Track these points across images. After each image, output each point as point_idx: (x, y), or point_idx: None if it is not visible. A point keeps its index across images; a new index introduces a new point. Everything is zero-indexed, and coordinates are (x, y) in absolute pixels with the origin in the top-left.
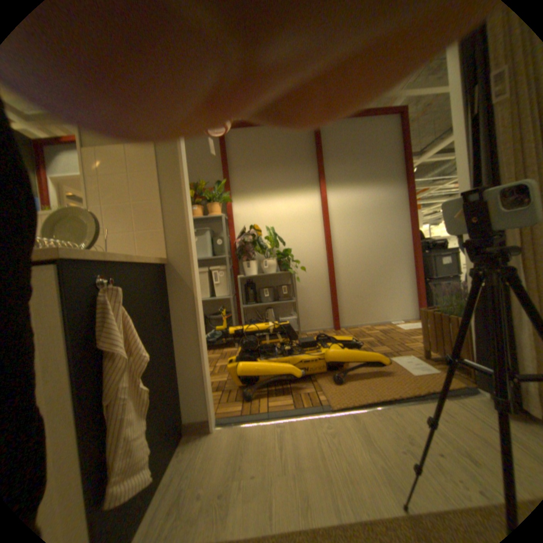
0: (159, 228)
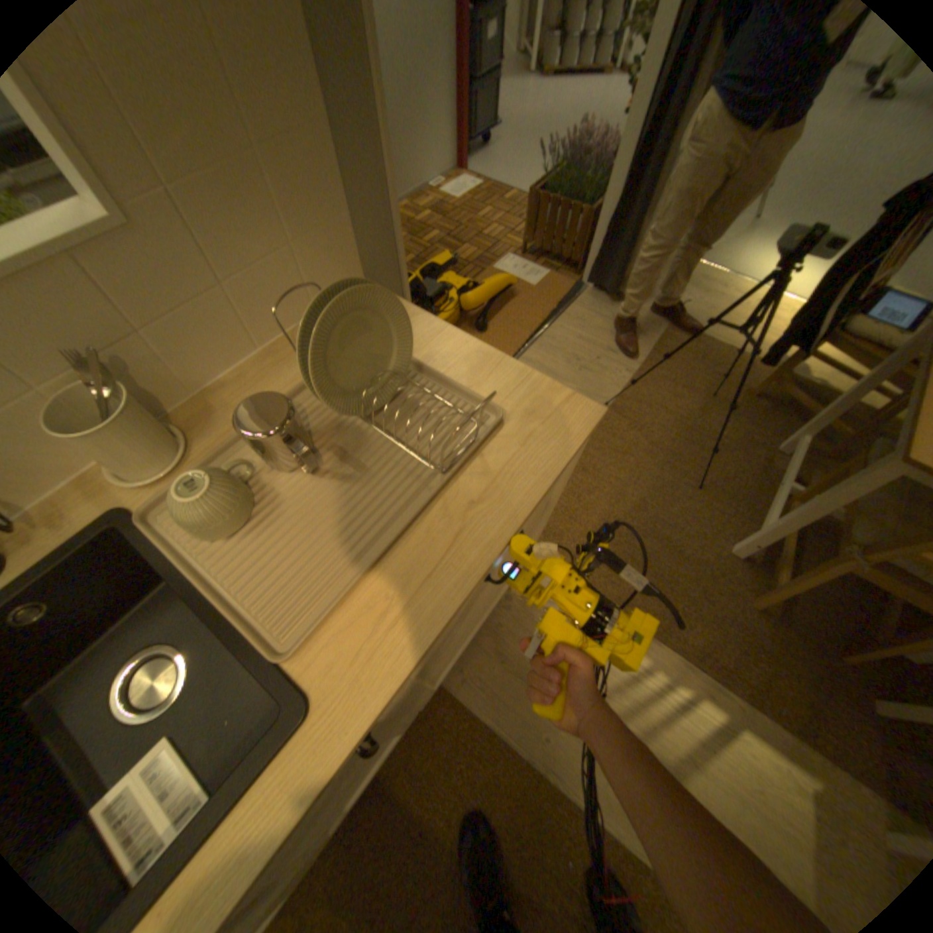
0: (333, 206)
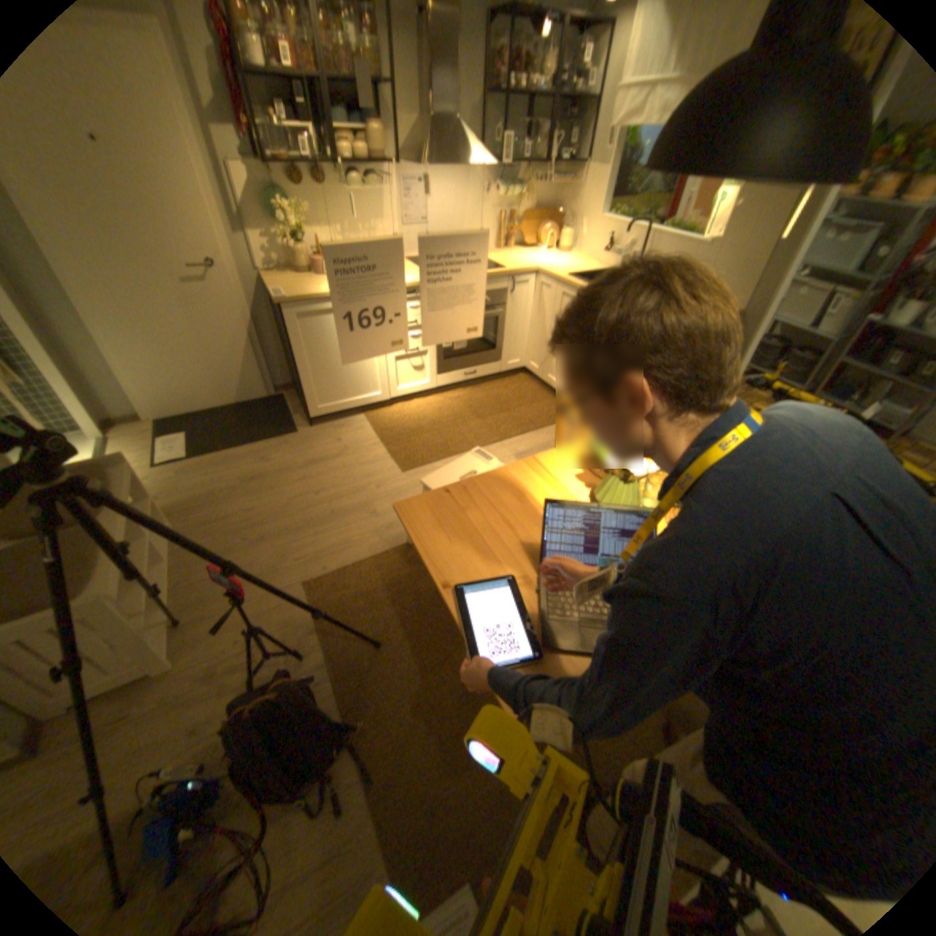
0: (756, 278)
